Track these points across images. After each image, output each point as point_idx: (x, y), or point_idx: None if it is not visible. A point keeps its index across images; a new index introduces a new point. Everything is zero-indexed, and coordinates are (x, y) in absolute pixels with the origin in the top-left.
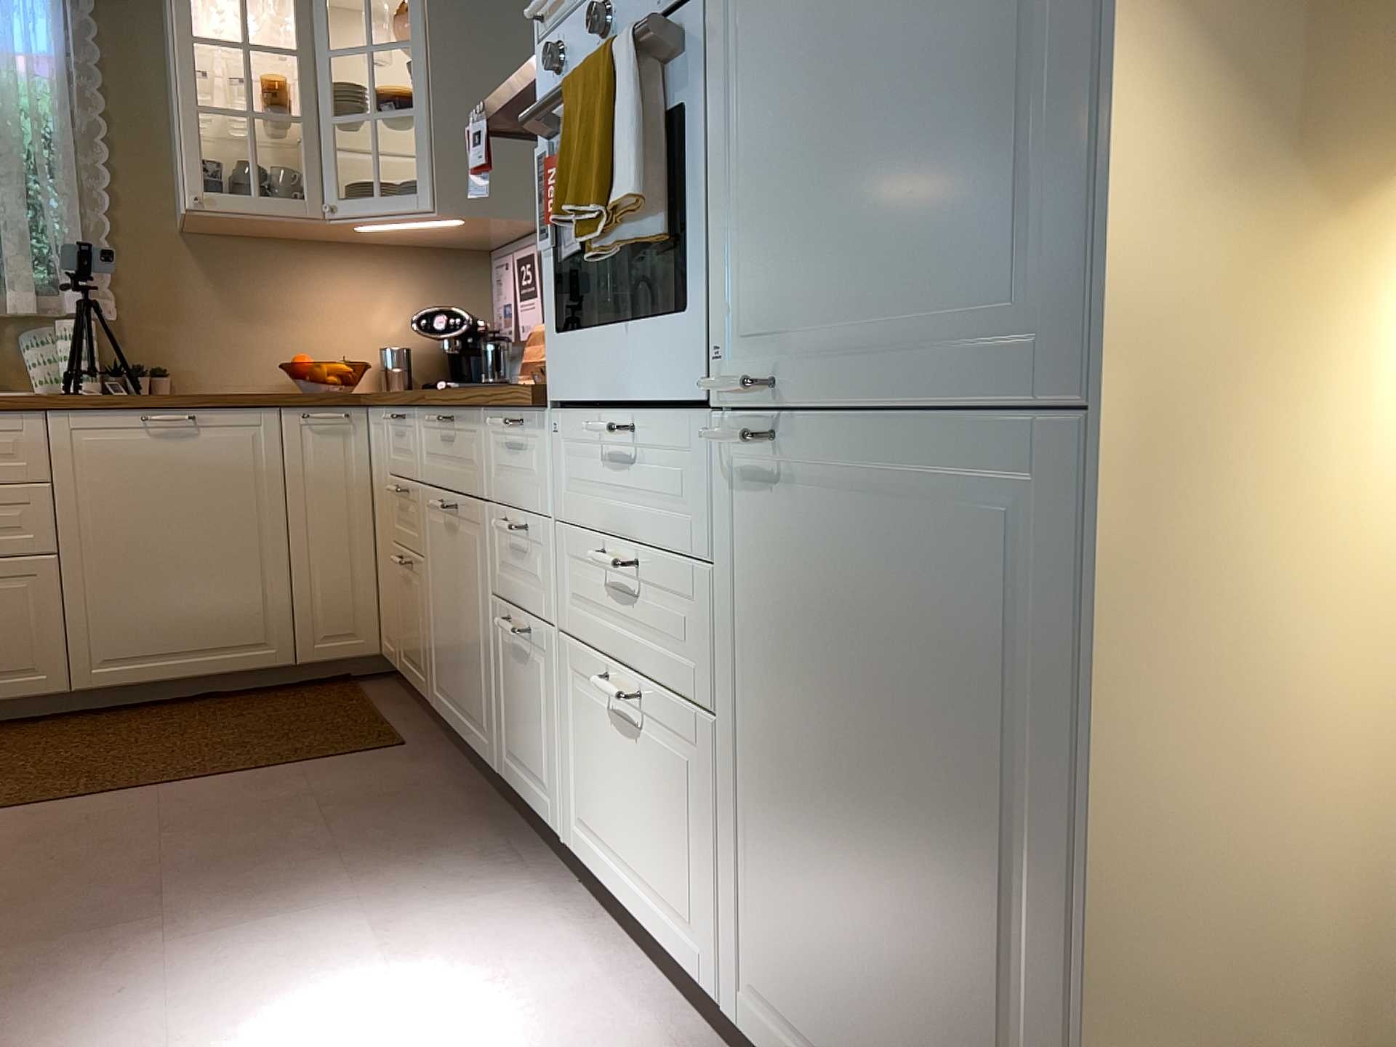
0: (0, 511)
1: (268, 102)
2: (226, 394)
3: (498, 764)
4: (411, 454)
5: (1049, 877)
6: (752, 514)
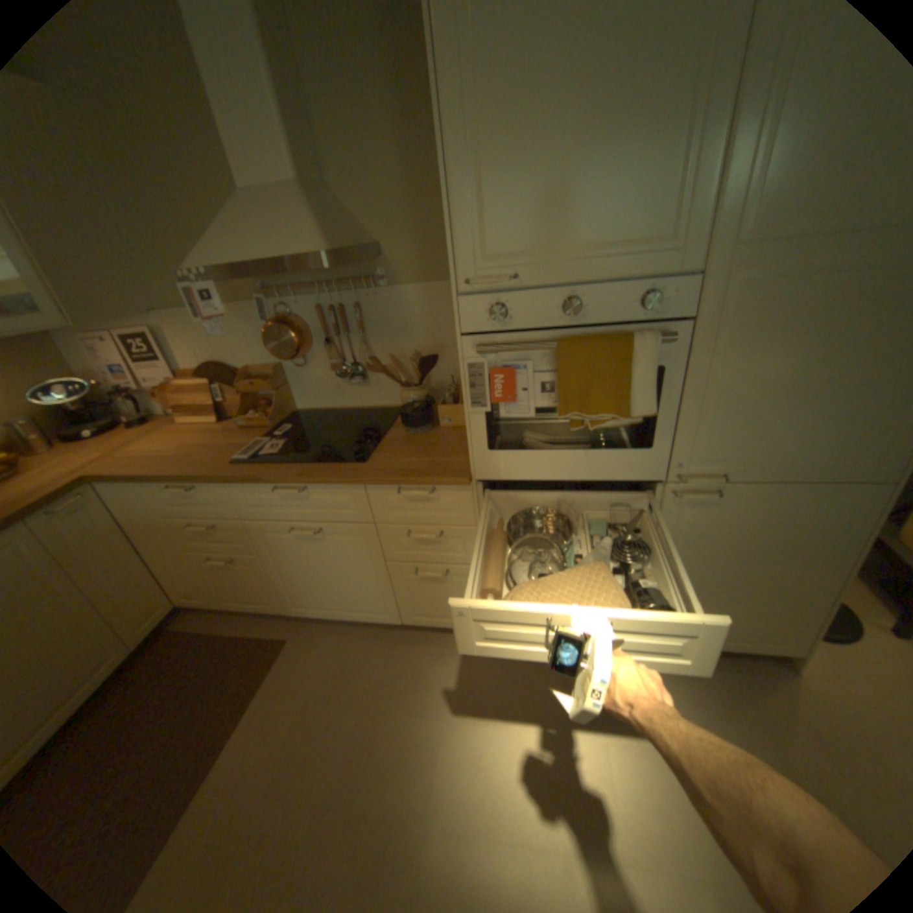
0: None
1: None
2: None
3: (400, 621)
4: (215, 507)
5: (826, 577)
6: (684, 514)
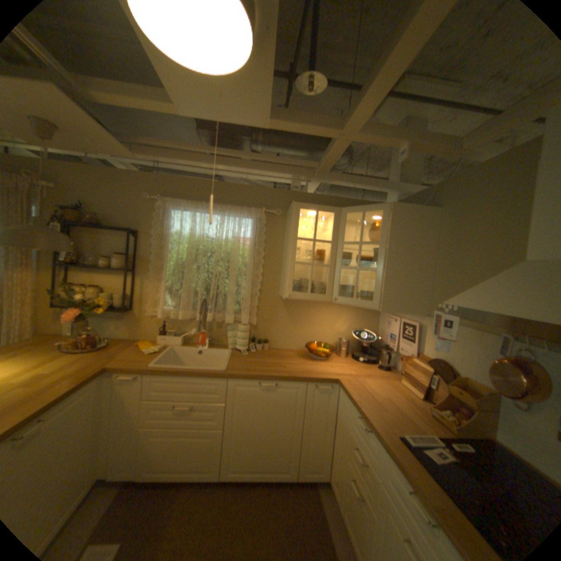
0: (207, 413)
1: (316, 256)
2: (285, 349)
3: None
4: (375, 457)
5: None
6: None
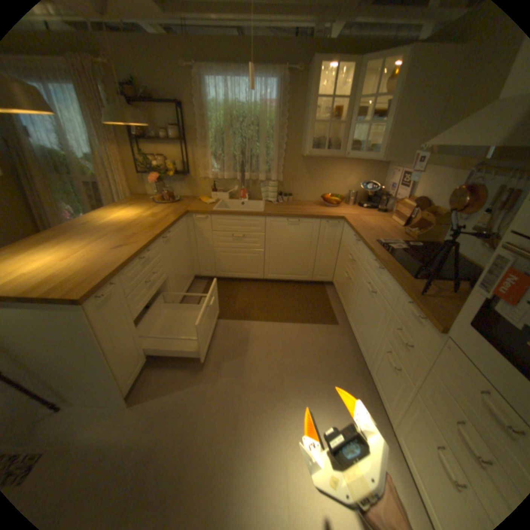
0: (253, 239)
1: (334, 113)
2: (304, 200)
3: (370, 369)
4: (359, 254)
5: None
6: None
